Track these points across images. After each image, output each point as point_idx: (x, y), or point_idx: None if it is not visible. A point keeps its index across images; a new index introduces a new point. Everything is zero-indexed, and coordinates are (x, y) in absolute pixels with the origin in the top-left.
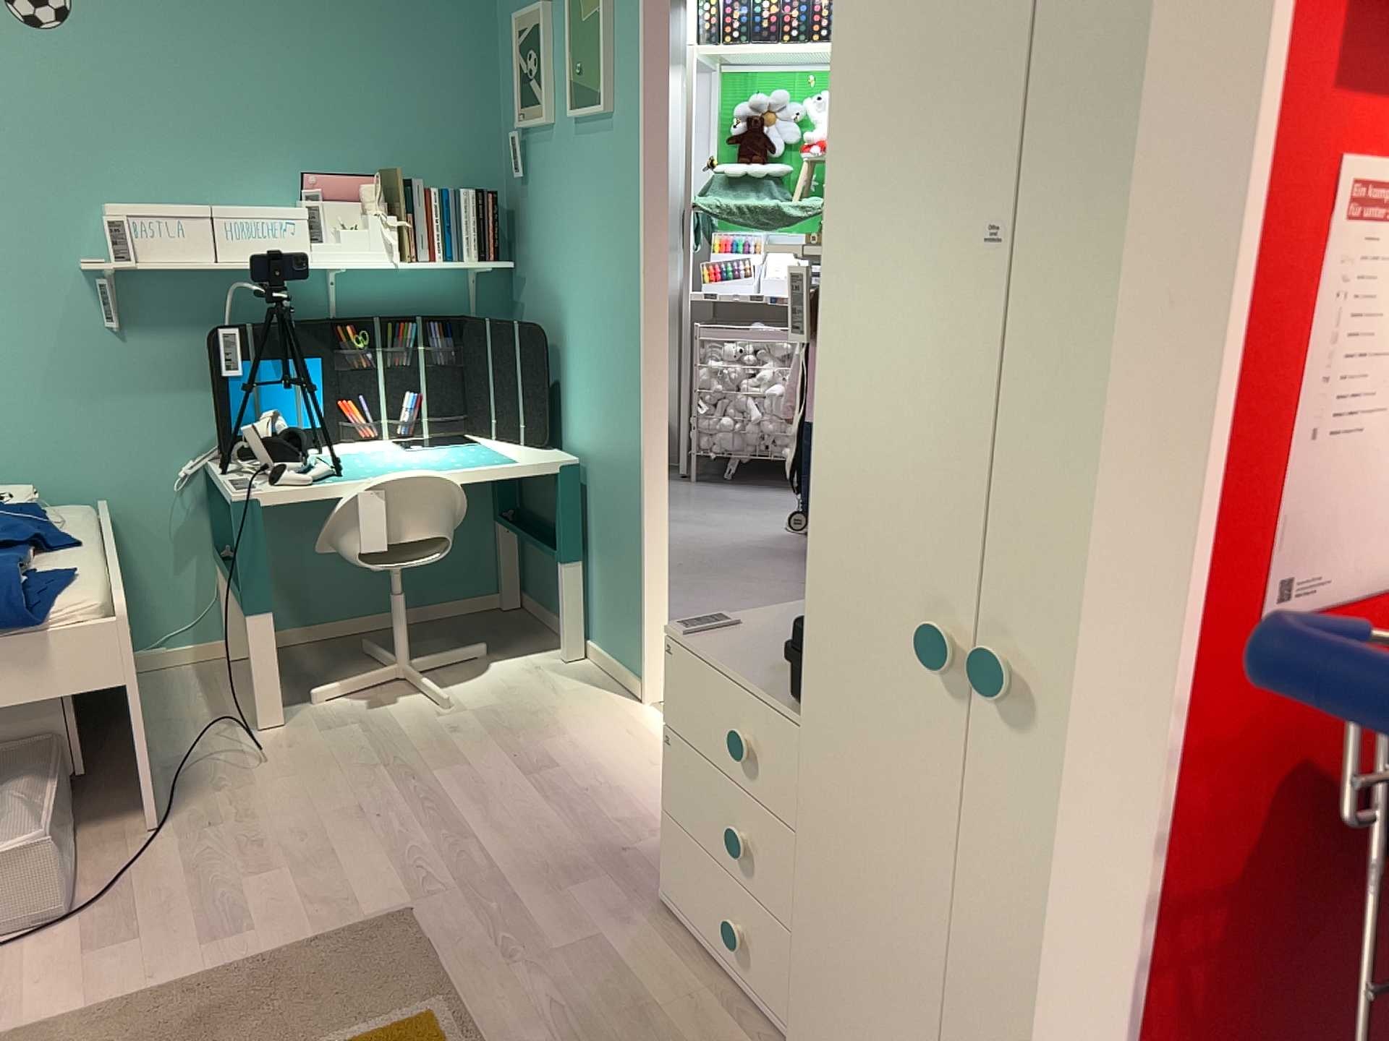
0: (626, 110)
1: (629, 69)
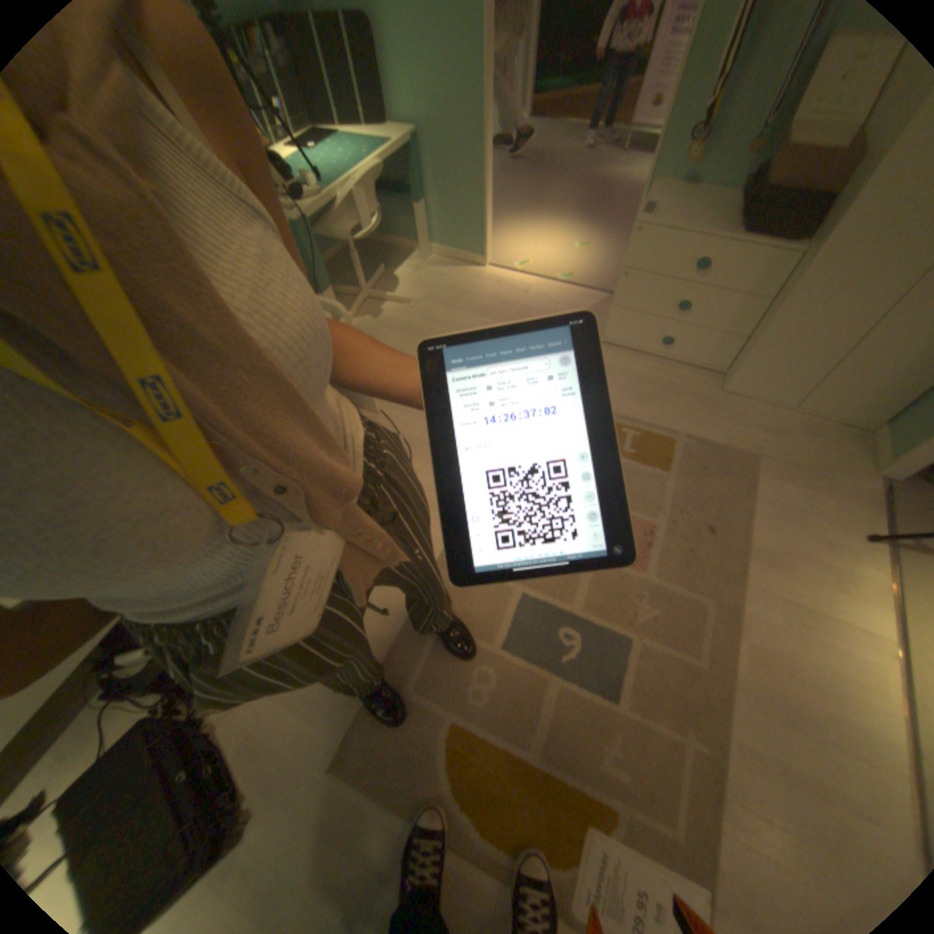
0: None
1: None
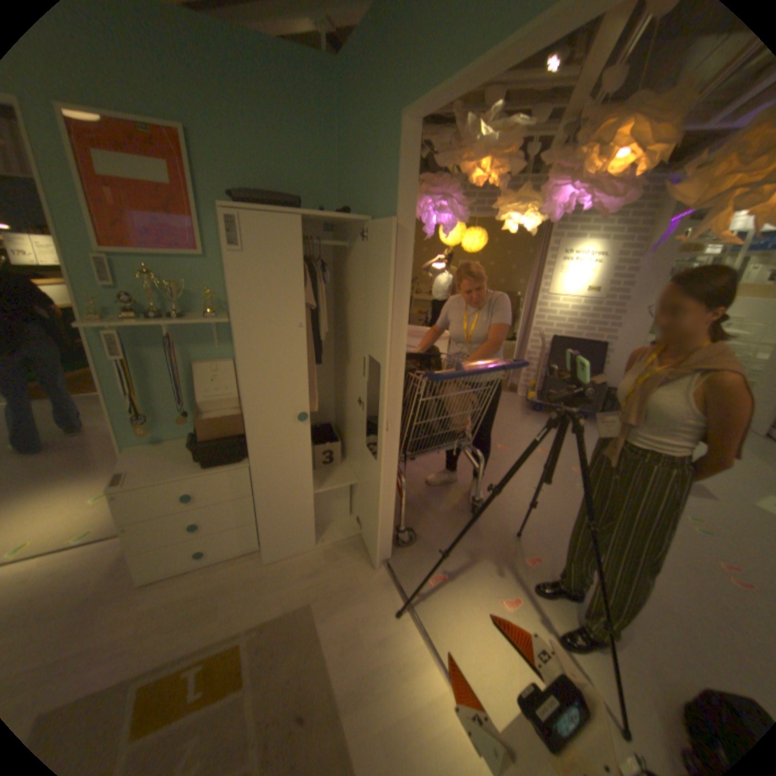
0: None
1: None
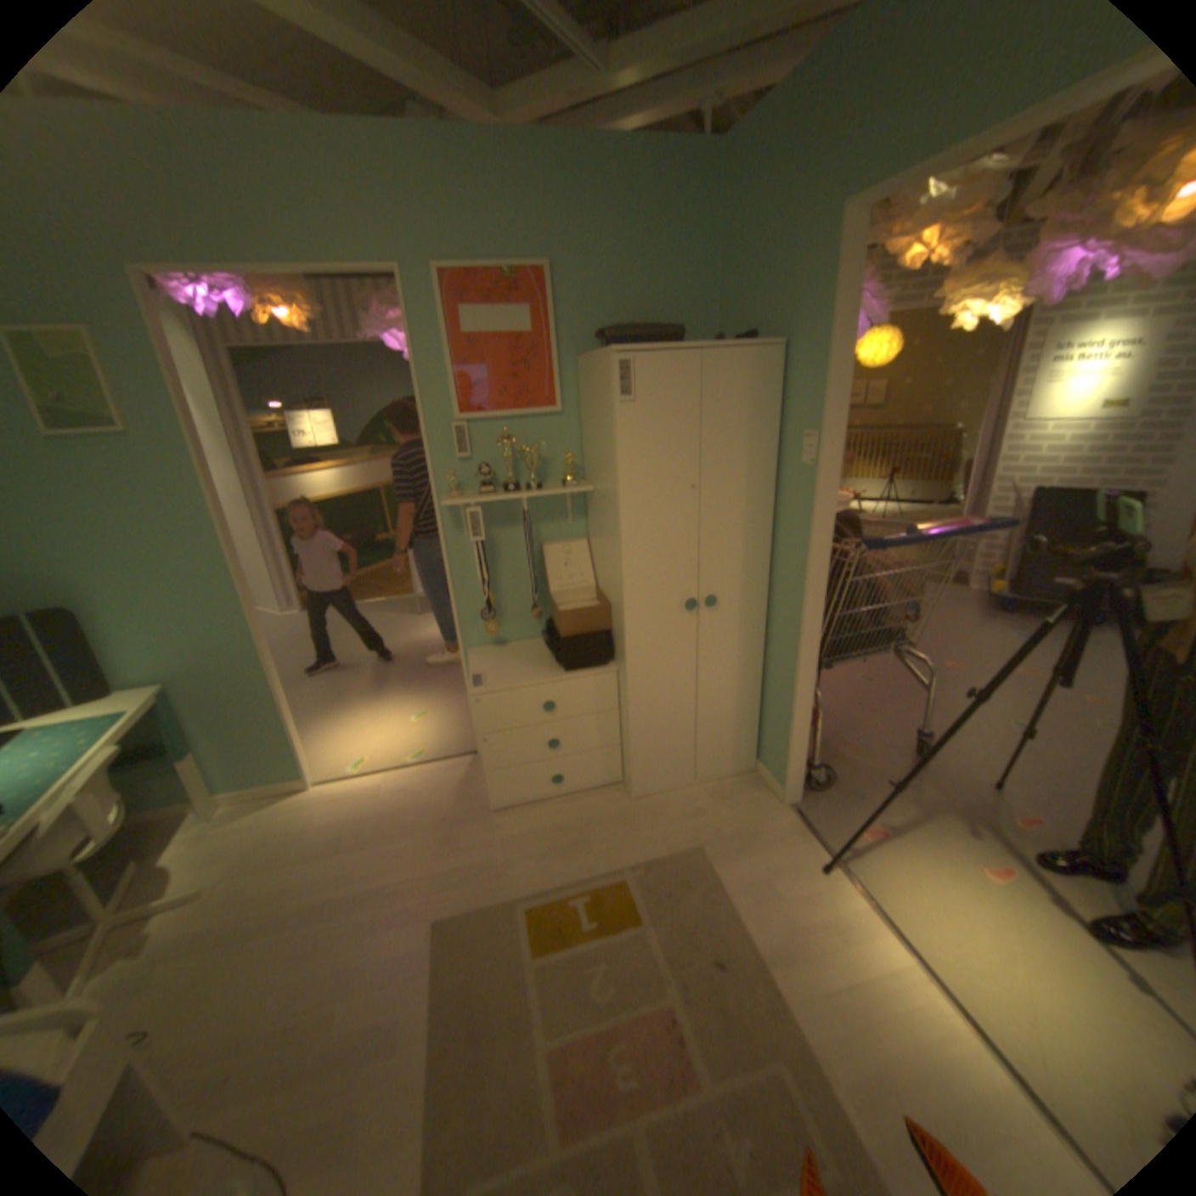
0: (152, 431)
1: (150, 401)
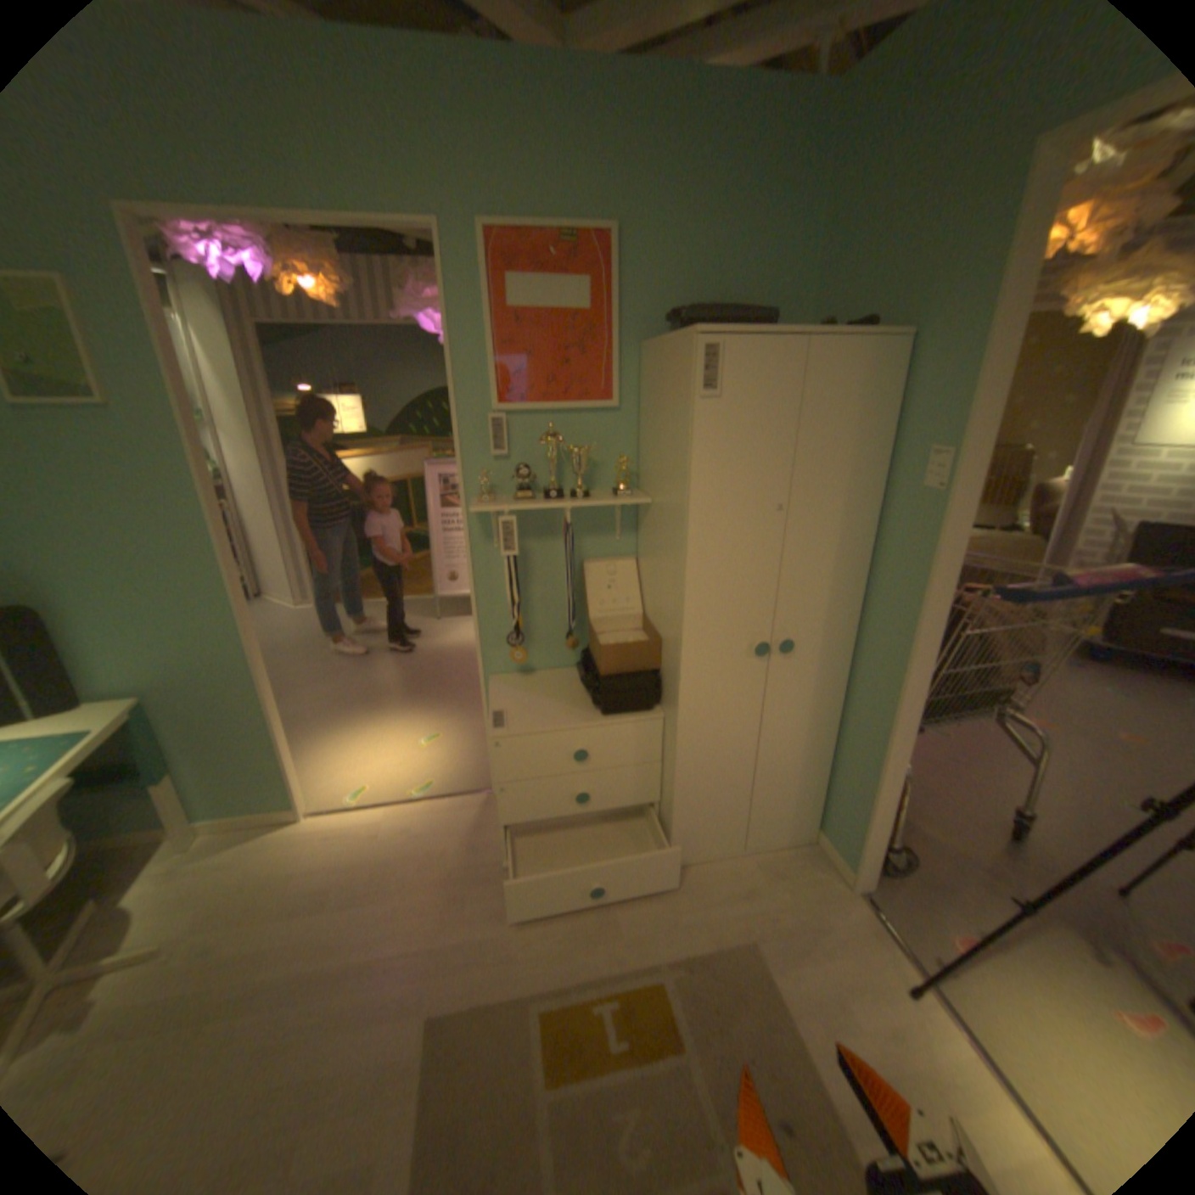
0: (137, 405)
1: (135, 368)
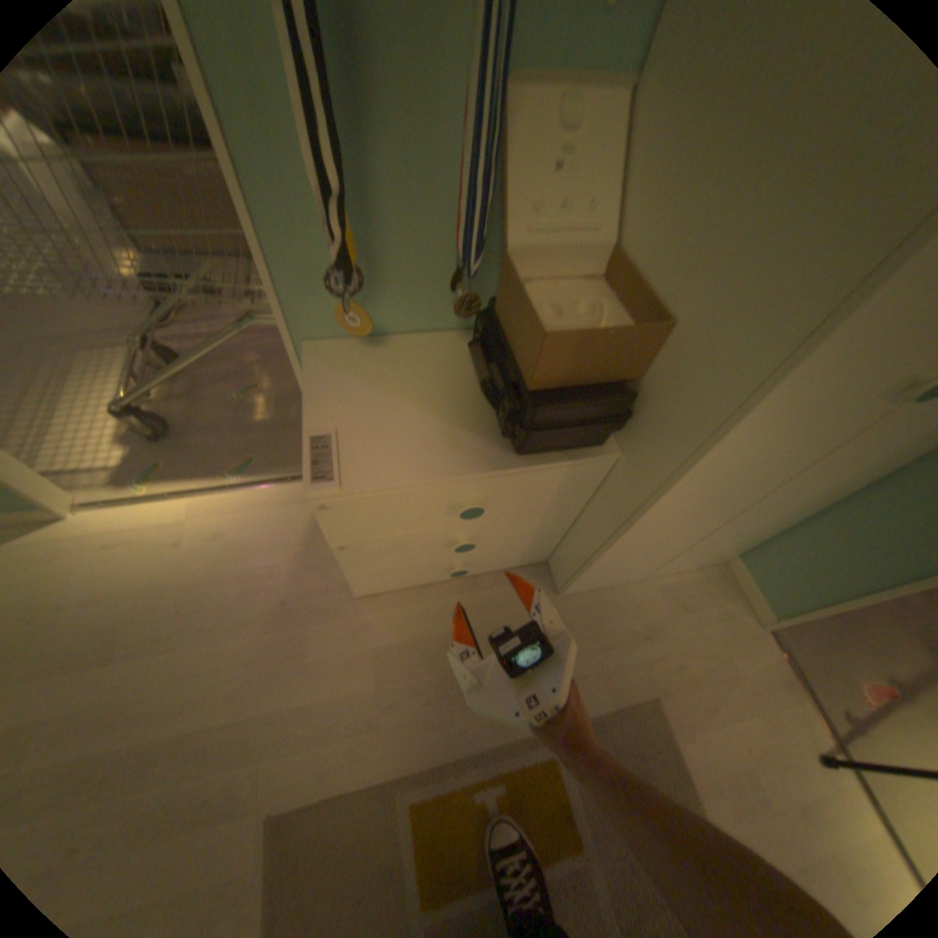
0: None
1: None
